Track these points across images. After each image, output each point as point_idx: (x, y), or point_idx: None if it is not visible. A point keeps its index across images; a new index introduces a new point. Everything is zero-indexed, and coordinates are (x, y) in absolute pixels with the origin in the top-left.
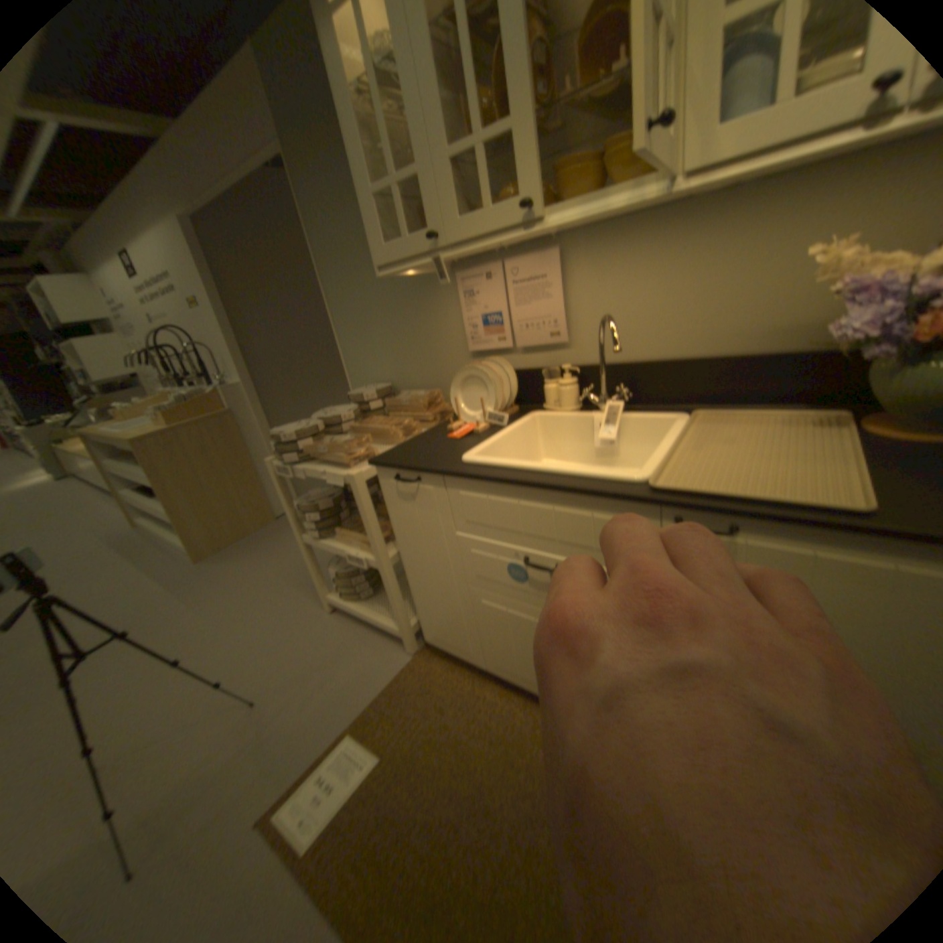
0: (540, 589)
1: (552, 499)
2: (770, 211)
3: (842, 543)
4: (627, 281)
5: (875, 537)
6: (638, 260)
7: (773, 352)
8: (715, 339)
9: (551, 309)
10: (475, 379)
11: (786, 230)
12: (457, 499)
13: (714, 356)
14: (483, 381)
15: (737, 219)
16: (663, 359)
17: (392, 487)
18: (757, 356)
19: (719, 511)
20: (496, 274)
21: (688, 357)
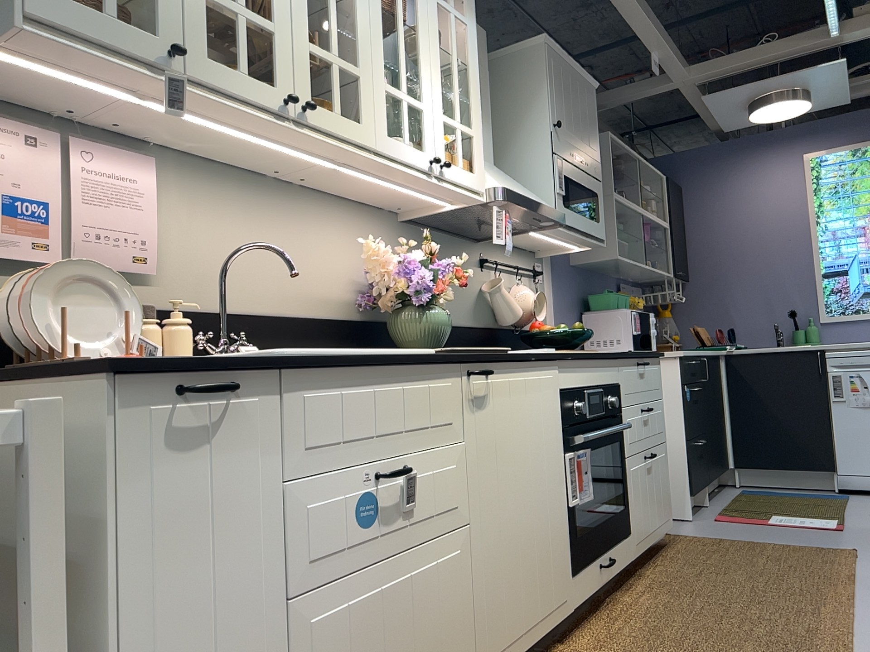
0: (387, 520)
1: (400, 375)
2: (308, 210)
3: (514, 369)
4: (217, 223)
5: (522, 360)
6: (227, 208)
7: (321, 316)
8: (287, 299)
9: (140, 224)
10: (71, 284)
11: (317, 227)
12: (293, 407)
13: (288, 314)
14: (85, 291)
15: (292, 206)
16: (251, 312)
17: (145, 422)
18: (314, 318)
19: (486, 357)
20: (45, 143)
21: (270, 313)
